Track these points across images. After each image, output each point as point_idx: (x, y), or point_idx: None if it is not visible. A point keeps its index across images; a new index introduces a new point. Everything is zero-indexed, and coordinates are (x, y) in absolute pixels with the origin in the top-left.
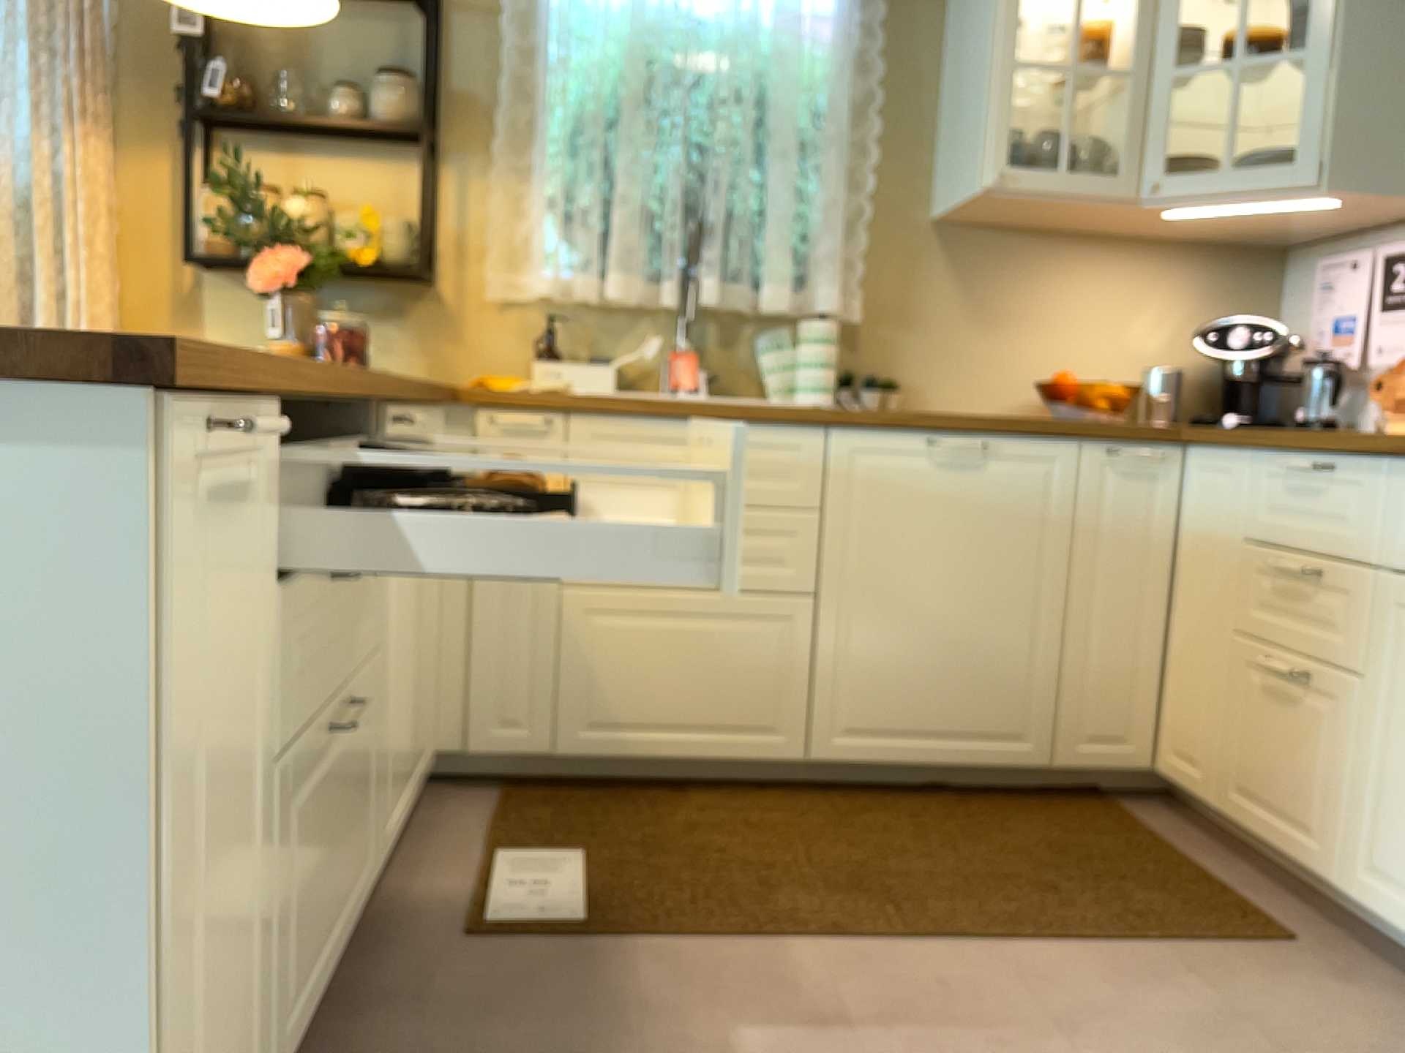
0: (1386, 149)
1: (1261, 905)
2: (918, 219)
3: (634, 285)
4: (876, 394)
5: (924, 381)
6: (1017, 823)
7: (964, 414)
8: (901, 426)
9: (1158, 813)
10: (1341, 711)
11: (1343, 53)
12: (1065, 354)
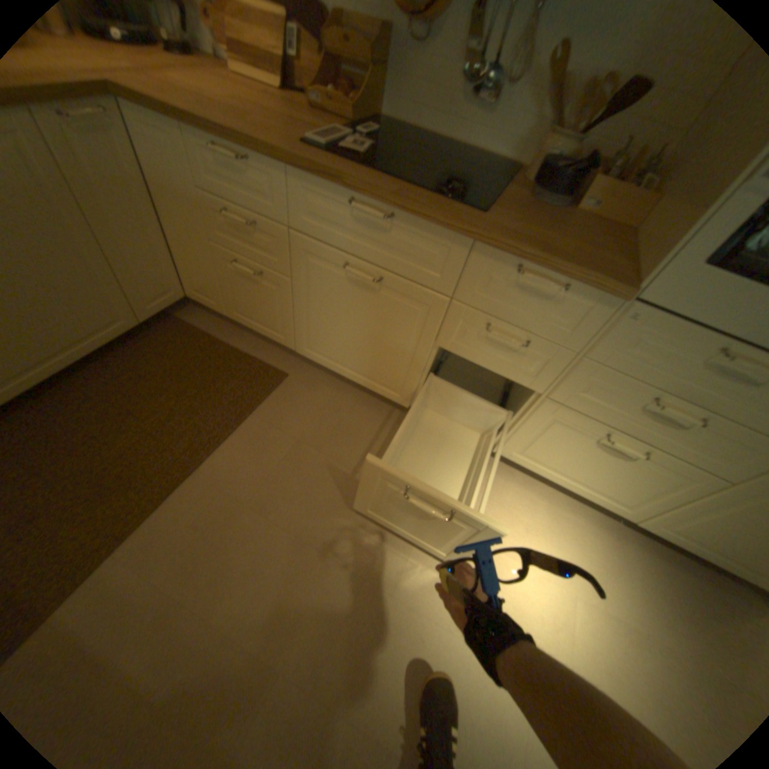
0: None
1: (264, 356)
2: None
3: None
4: None
5: None
6: (143, 365)
7: None
8: None
9: (195, 313)
10: (280, 288)
11: None
12: None
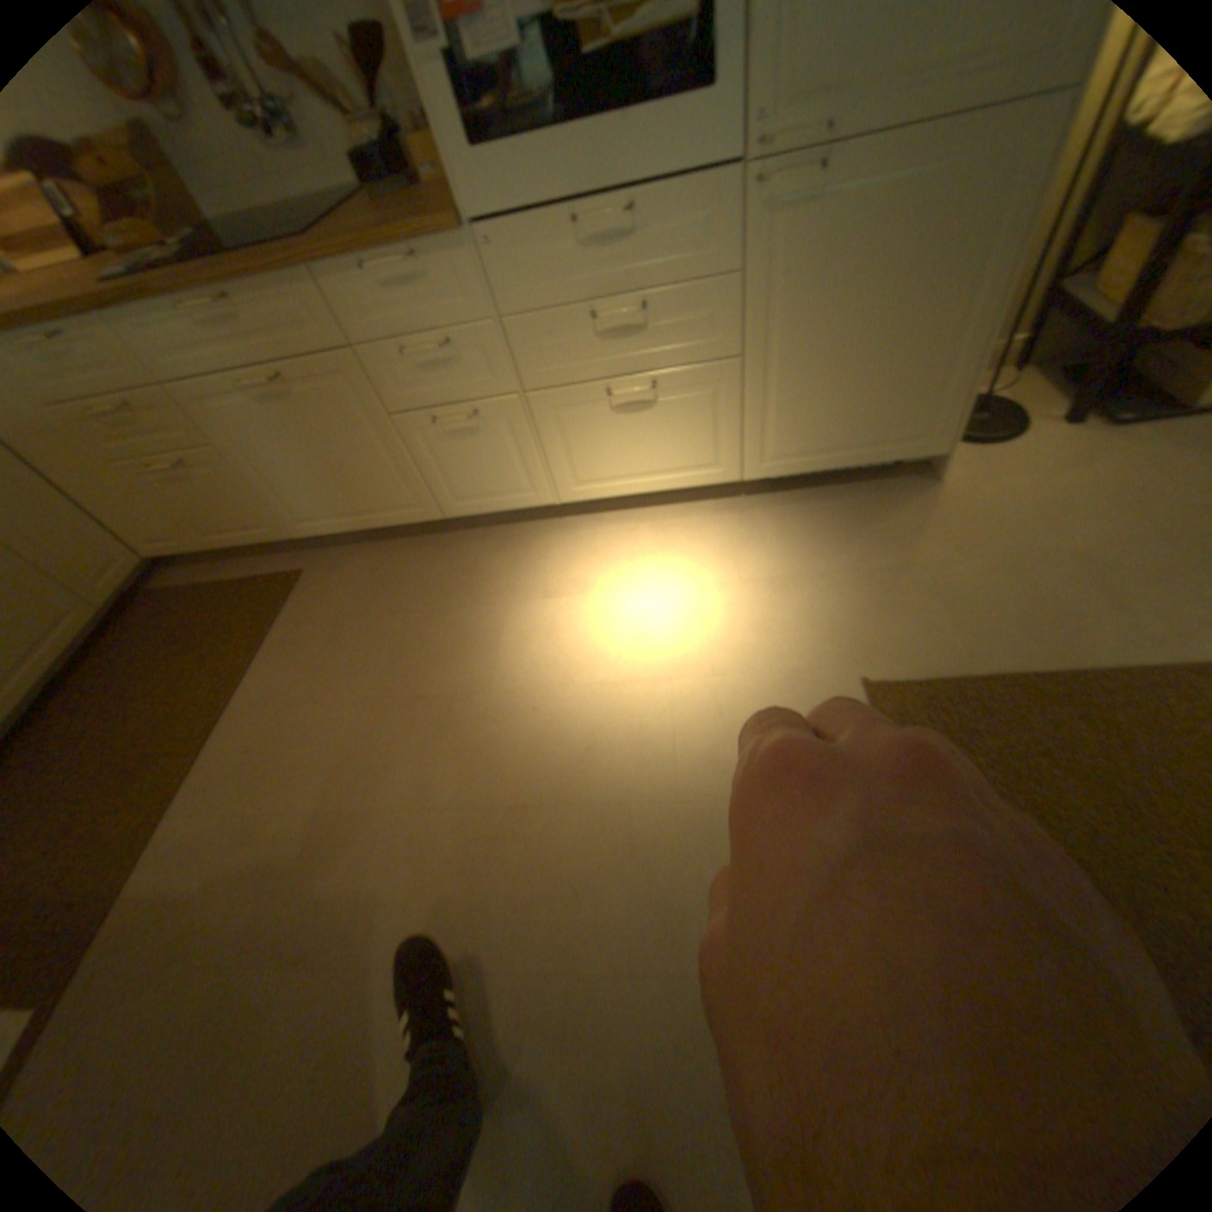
0: None
1: (269, 570)
2: None
3: None
4: None
5: None
6: (129, 652)
7: None
8: None
9: (171, 575)
10: (215, 468)
11: None
12: None
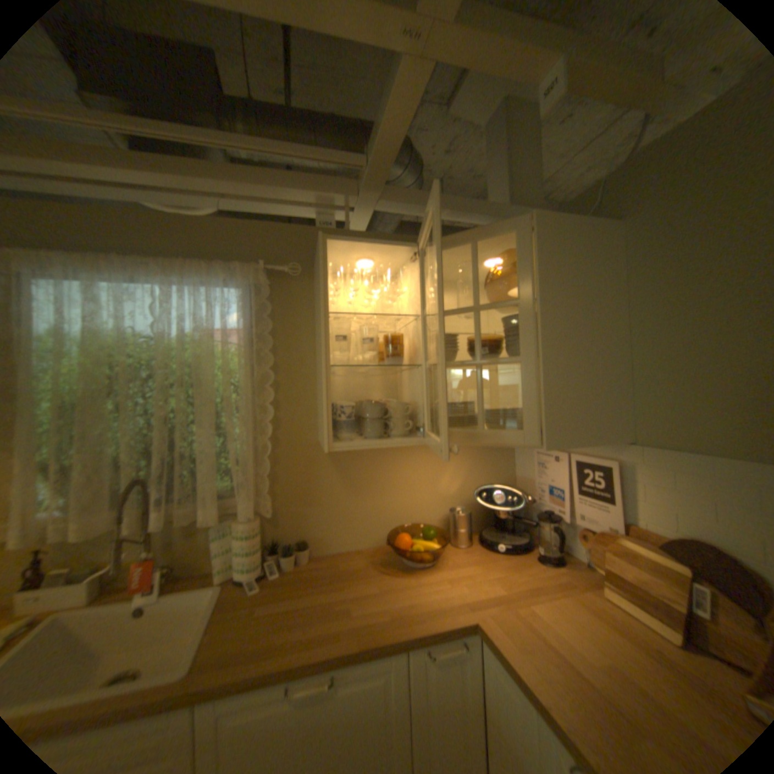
0: (577, 421)
1: None
2: (309, 442)
3: (92, 529)
4: (287, 563)
5: (323, 537)
6: None
7: (316, 646)
8: (254, 691)
9: None
10: None
11: (542, 363)
12: (405, 505)
